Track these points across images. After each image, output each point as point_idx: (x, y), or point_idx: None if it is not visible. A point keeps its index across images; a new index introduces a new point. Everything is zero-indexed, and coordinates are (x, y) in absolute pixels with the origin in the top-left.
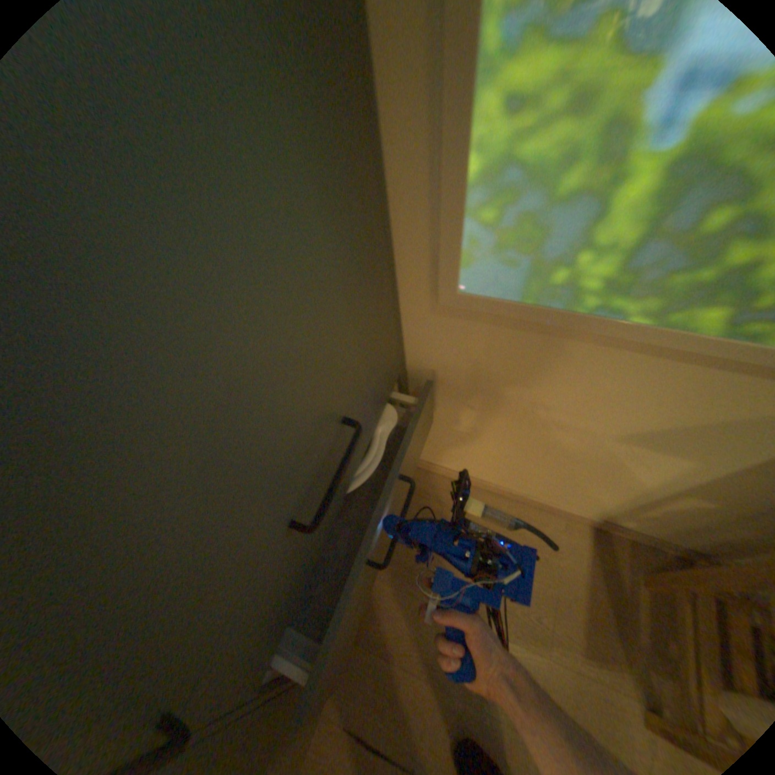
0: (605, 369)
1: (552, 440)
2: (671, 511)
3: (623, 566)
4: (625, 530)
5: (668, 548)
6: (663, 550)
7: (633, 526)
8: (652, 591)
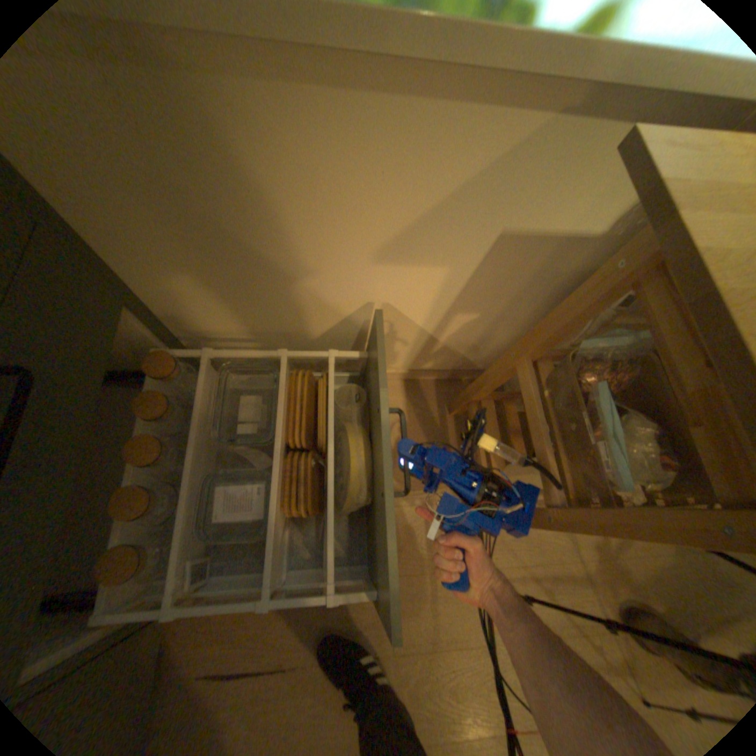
0: (301, 134)
1: (315, 286)
2: (448, 336)
3: (430, 403)
4: (425, 372)
5: (459, 374)
6: (456, 378)
7: (429, 364)
8: (454, 414)
